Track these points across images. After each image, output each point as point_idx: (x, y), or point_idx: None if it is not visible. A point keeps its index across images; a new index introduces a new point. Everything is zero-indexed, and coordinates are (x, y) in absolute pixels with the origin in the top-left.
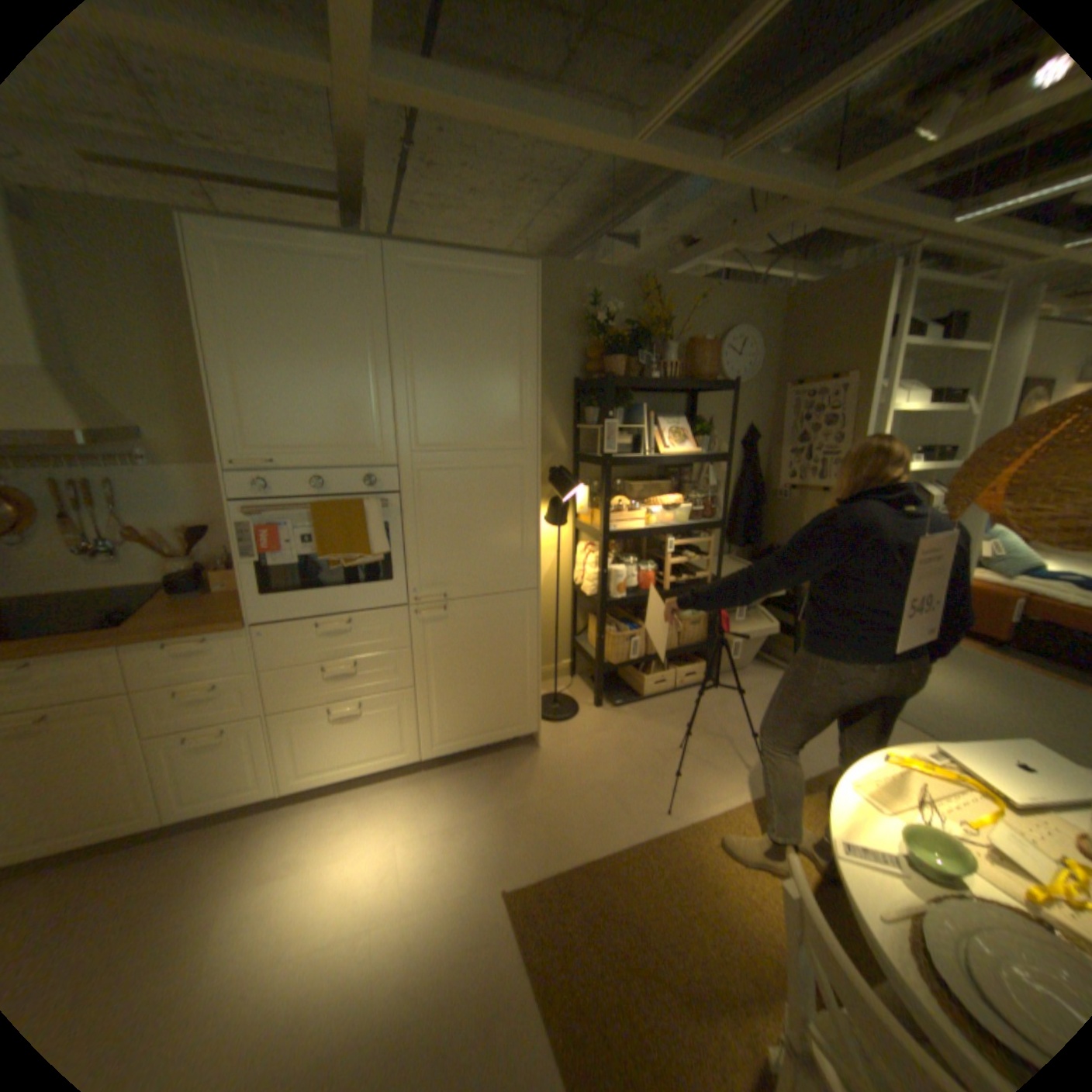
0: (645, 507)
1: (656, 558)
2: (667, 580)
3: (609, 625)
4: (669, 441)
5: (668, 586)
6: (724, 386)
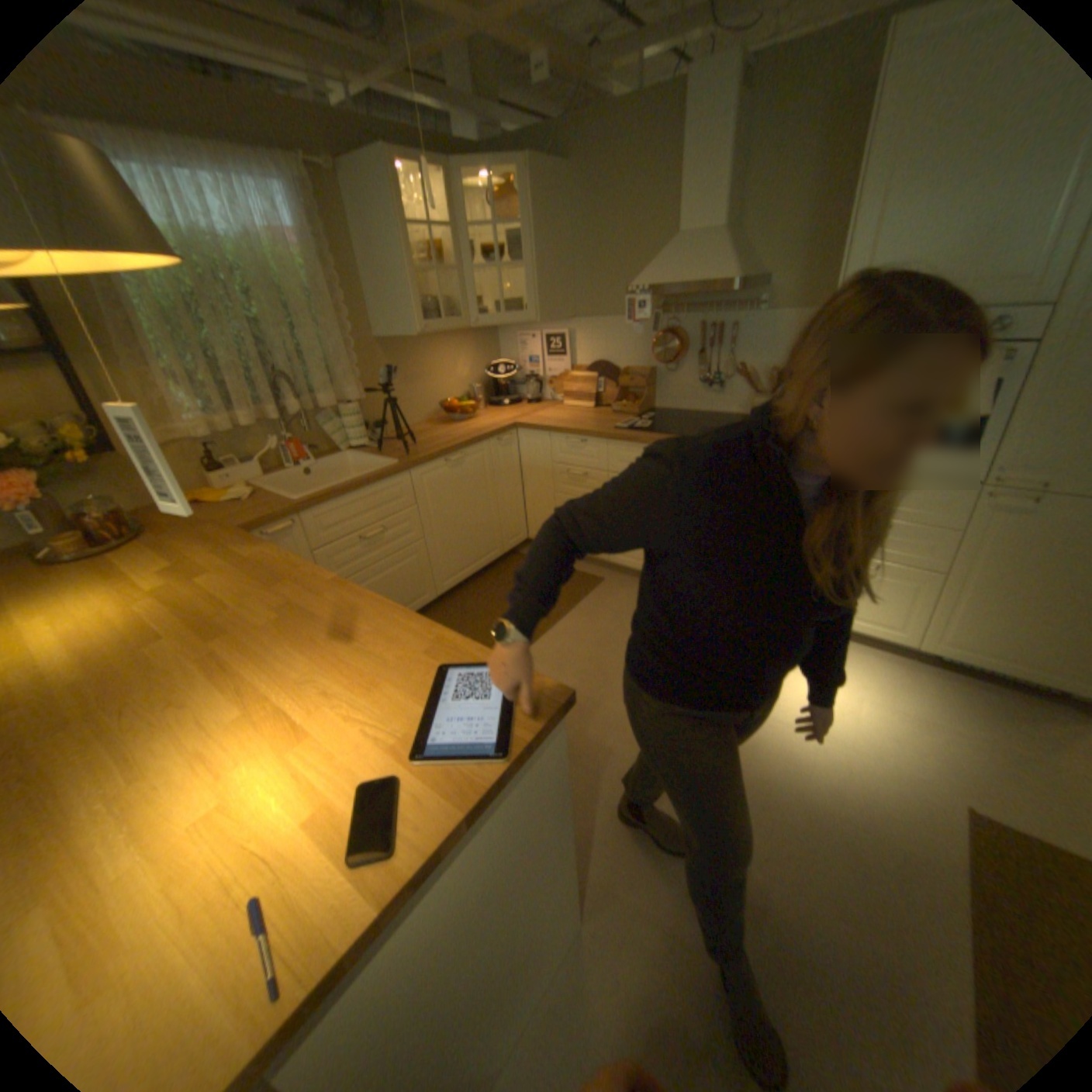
0: None
1: None
2: None
3: None
4: None
5: None
6: None
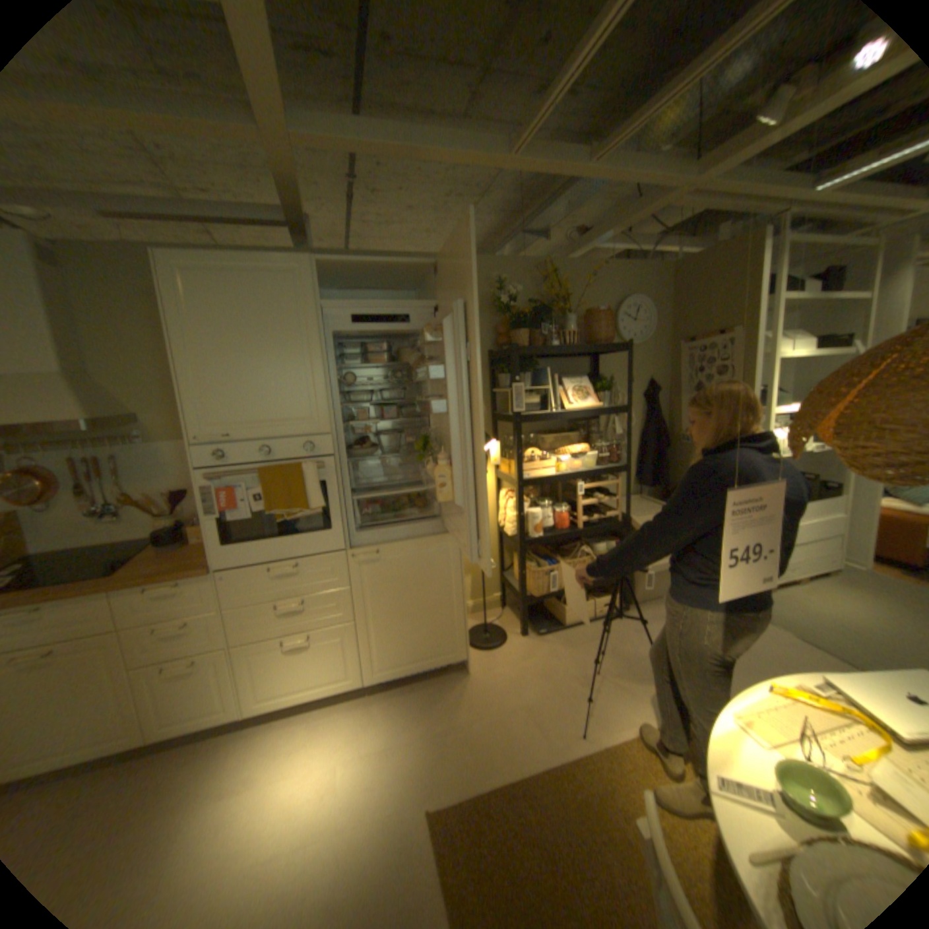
0: (556, 456)
1: (571, 500)
2: (582, 519)
3: (531, 561)
4: (575, 397)
5: (583, 524)
6: (620, 347)
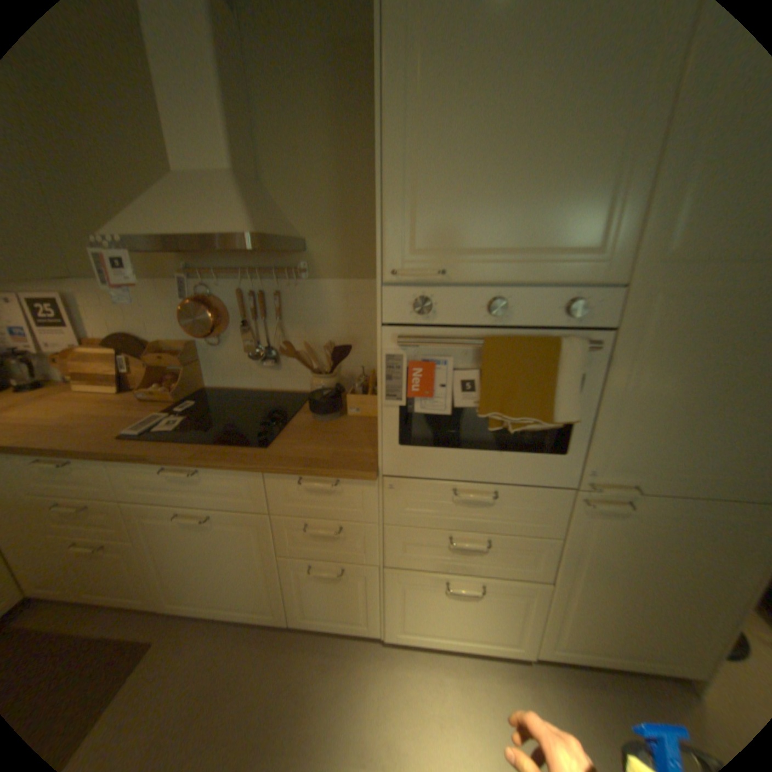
0: None
1: None
2: None
3: None
4: None
5: None
6: None
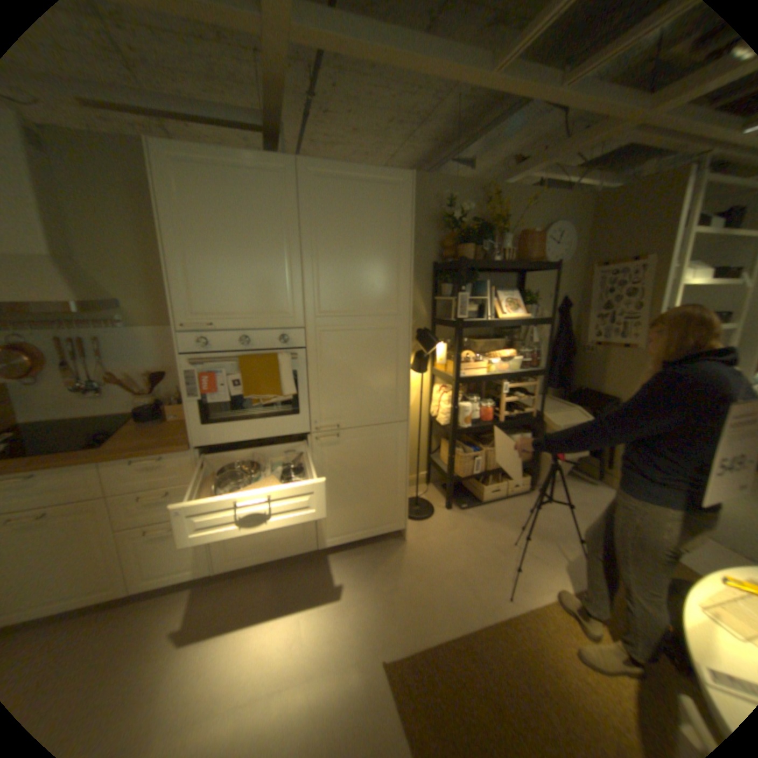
0: (488, 359)
1: (494, 396)
2: (503, 413)
3: (458, 447)
4: (506, 308)
5: (503, 418)
6: (549, 266)
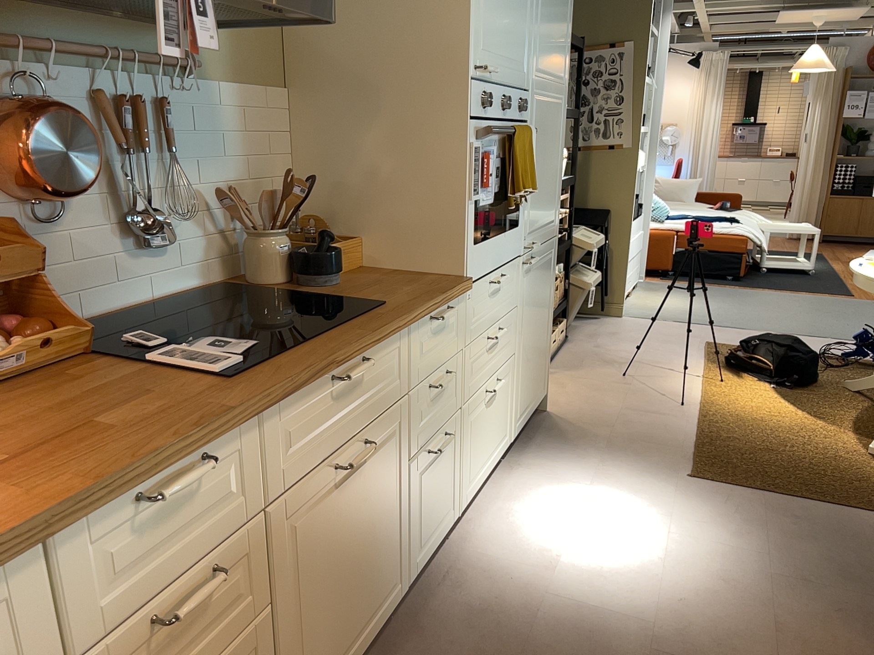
0: None
1: None
2: None
3: None
4: None
5: None
6: None
